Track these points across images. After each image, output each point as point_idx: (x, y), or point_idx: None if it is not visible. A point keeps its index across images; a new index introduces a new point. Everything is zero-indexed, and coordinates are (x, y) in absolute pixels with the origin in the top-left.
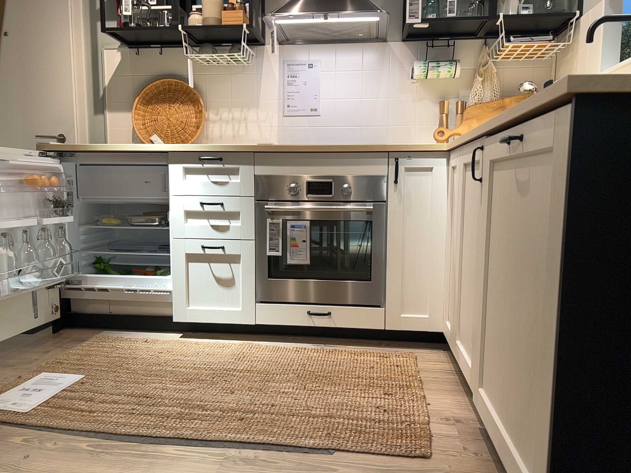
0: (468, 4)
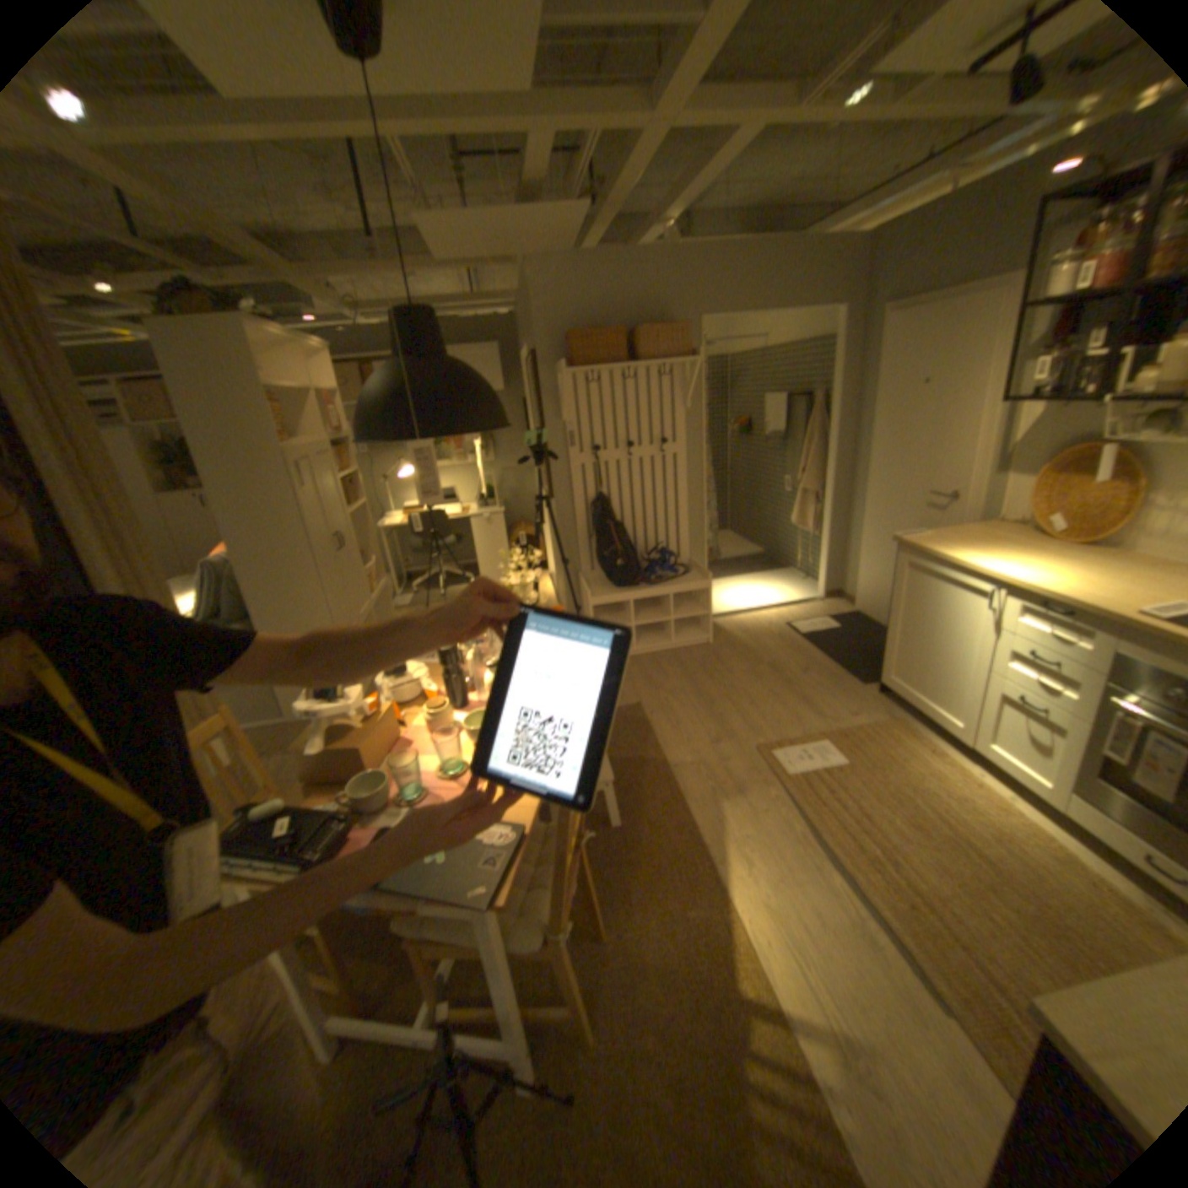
0: None
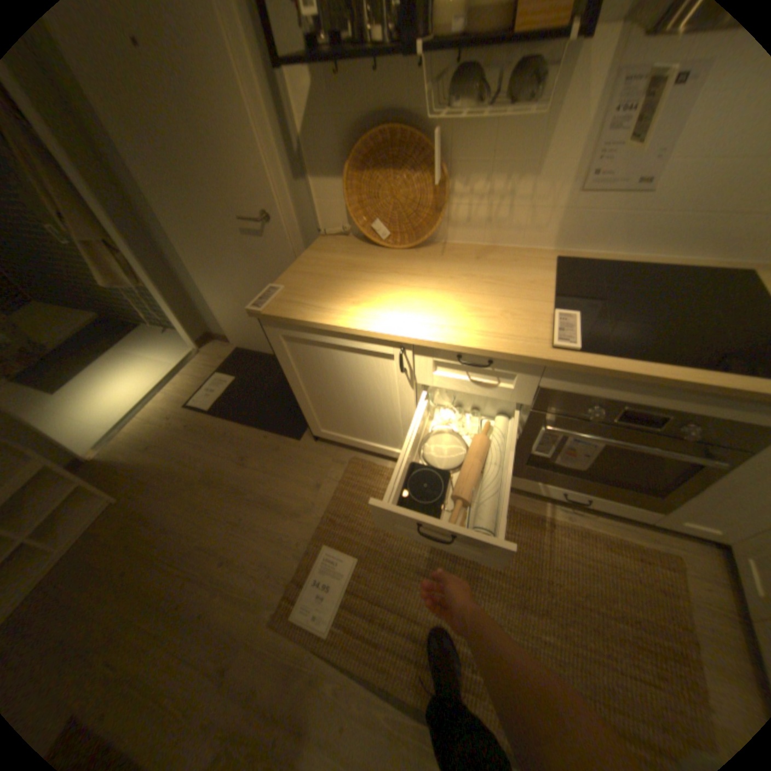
0: None
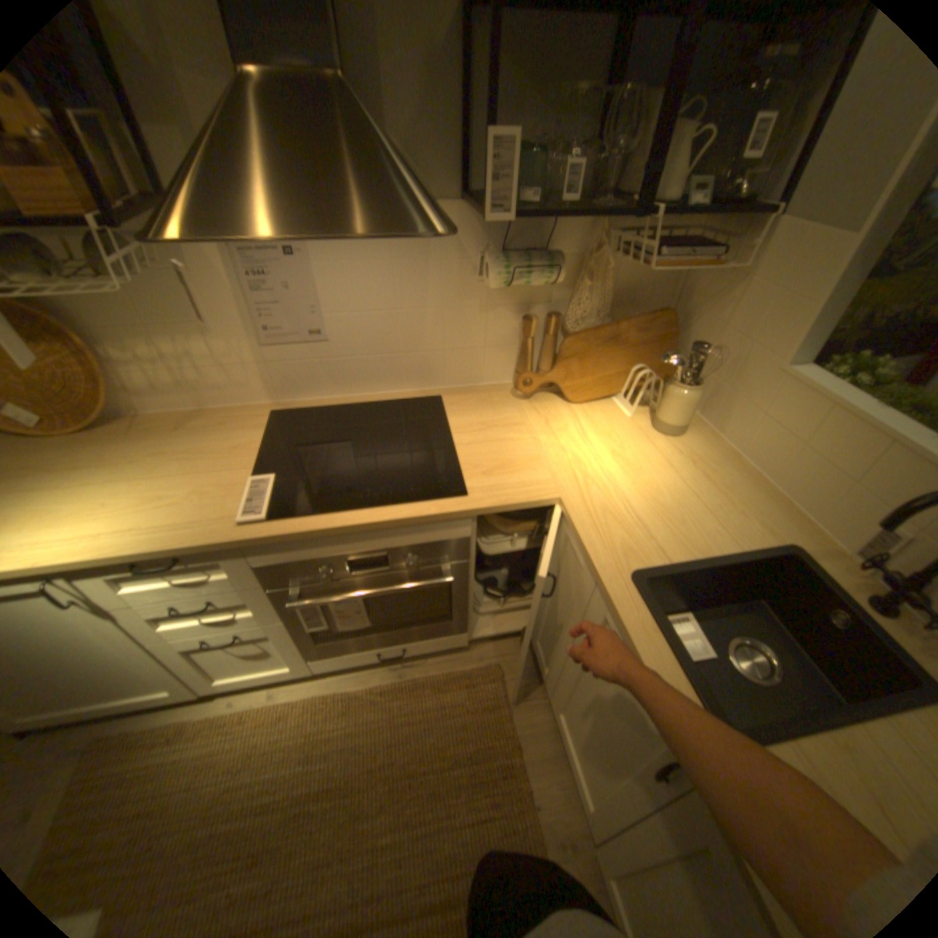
0: (601, 148)
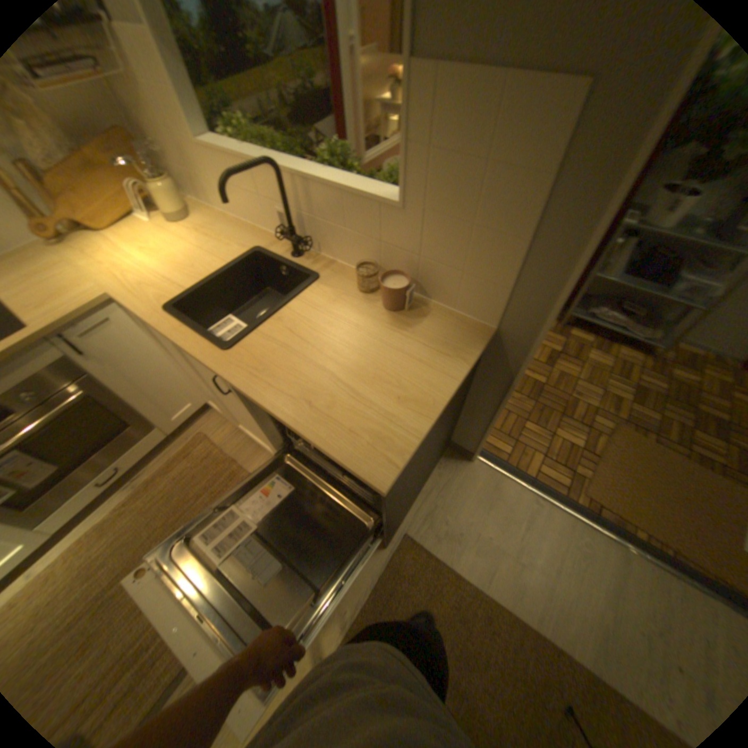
0: None
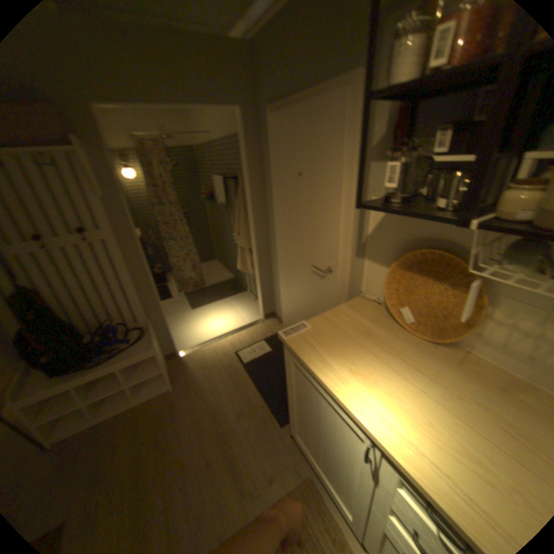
0: None
